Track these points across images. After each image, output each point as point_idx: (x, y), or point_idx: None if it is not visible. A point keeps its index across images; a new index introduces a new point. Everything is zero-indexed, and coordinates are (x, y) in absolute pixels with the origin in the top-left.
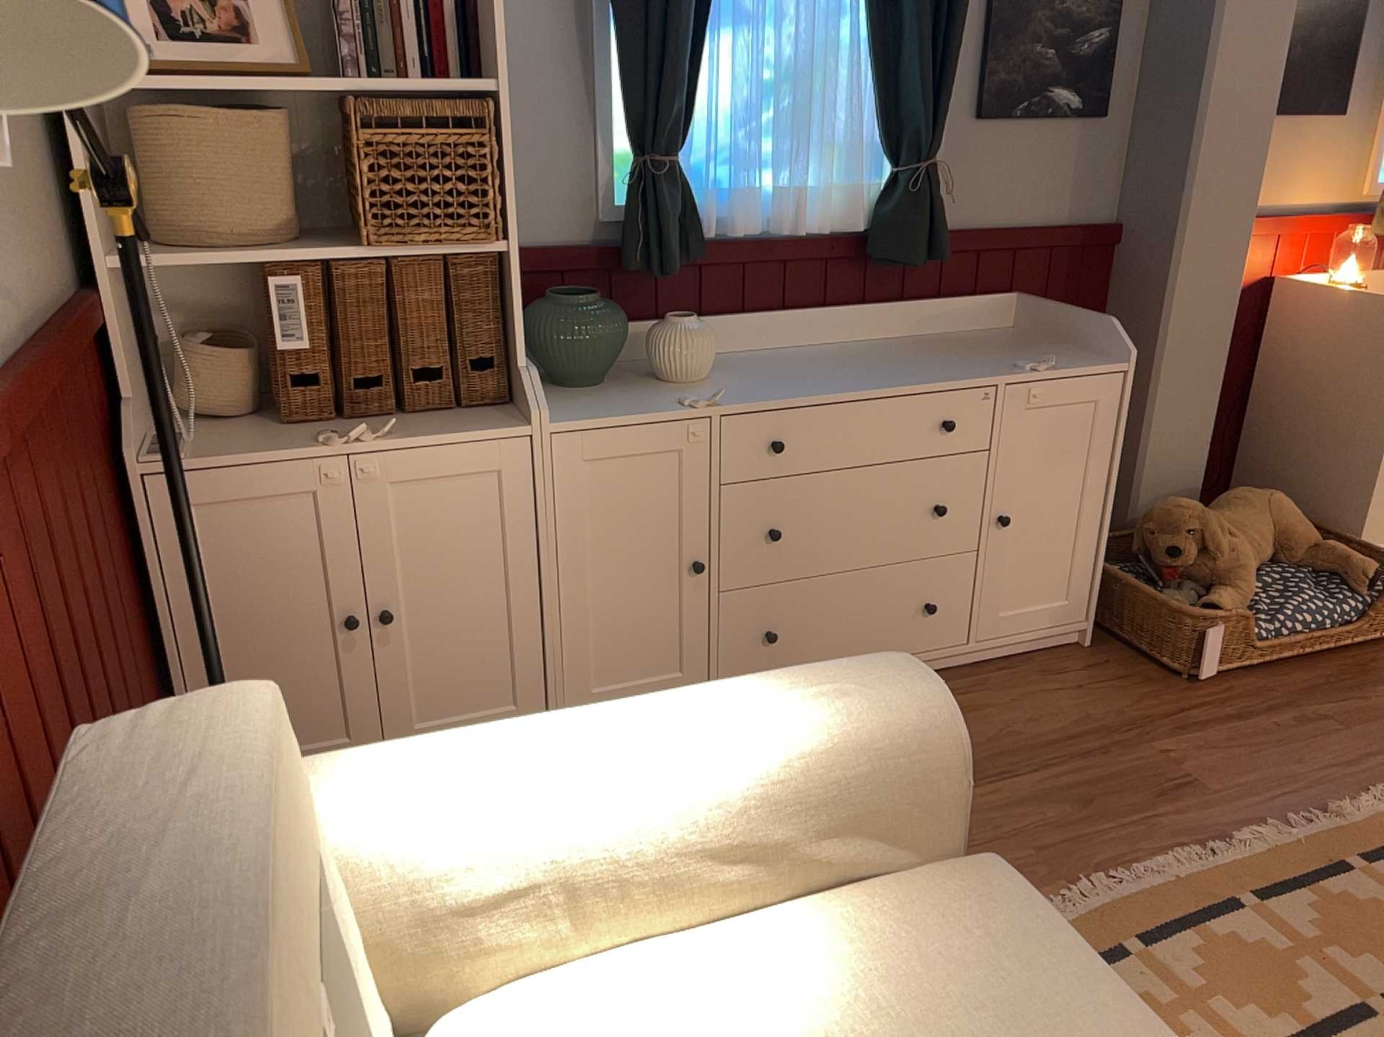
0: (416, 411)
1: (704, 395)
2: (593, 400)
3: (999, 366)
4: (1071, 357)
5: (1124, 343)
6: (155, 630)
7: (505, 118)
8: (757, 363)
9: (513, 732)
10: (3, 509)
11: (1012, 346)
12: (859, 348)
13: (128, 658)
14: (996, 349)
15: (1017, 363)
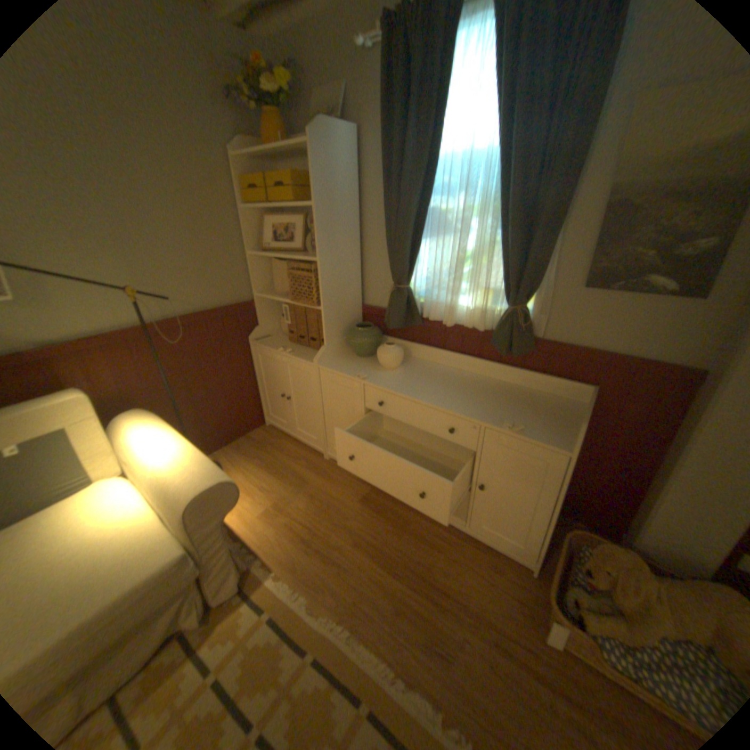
0: (312, 348)
1: (364, 374)
2: (349, 362)
3: (501, 417)
4: (553, 433)
5: (582, 441)
6: (255, 377)
7: (320, 269)
8: (427, 370)
9: (161, 433)
10: (152, 345)
11: (546, 412)
12: (481, 380)
13: (230, 380)
14: (534, 409)
15: (515, 420)
